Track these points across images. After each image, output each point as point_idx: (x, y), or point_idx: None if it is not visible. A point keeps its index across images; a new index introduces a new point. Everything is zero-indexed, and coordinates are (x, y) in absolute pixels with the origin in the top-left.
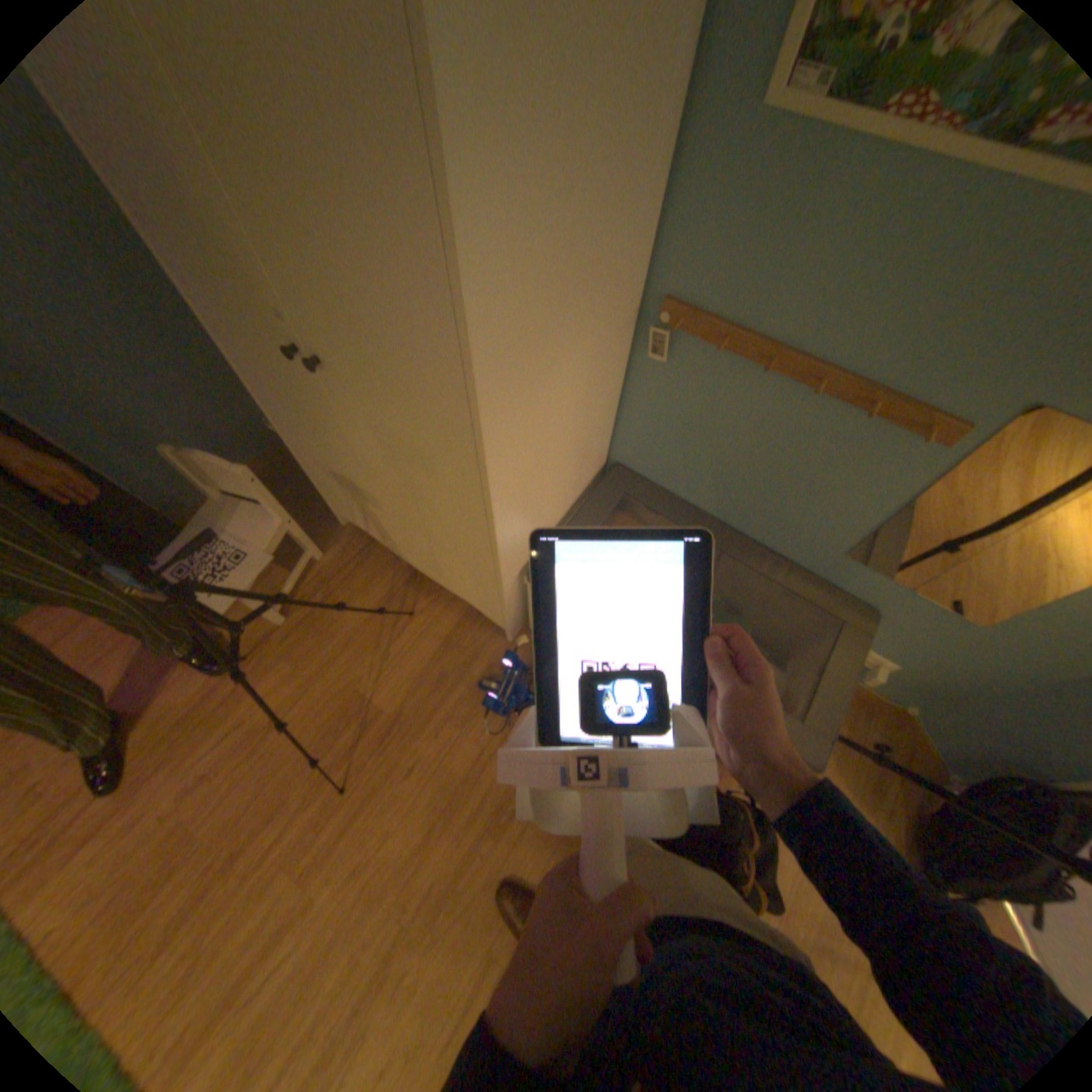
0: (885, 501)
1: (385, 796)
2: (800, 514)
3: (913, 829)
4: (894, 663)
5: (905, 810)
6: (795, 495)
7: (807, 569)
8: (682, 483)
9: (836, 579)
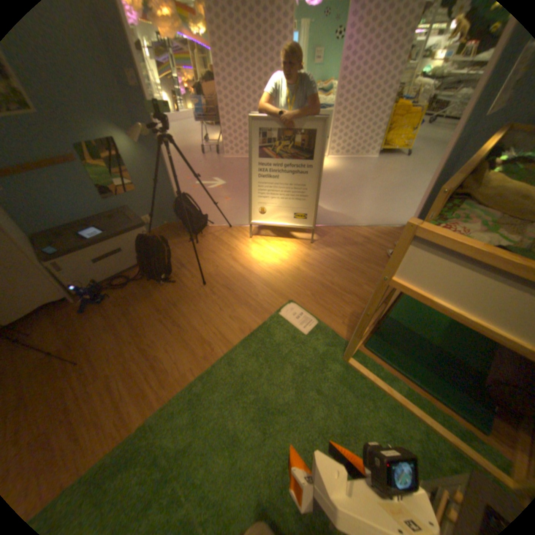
0: (86, 180)
1: (90, 348)
2: (82, 199)
3: (188, 233)
4: (145, 215)
5: (184, 233)
6: (75, 196)
7: (103, 211)
8: (53, 220)
9: (110, 207)
